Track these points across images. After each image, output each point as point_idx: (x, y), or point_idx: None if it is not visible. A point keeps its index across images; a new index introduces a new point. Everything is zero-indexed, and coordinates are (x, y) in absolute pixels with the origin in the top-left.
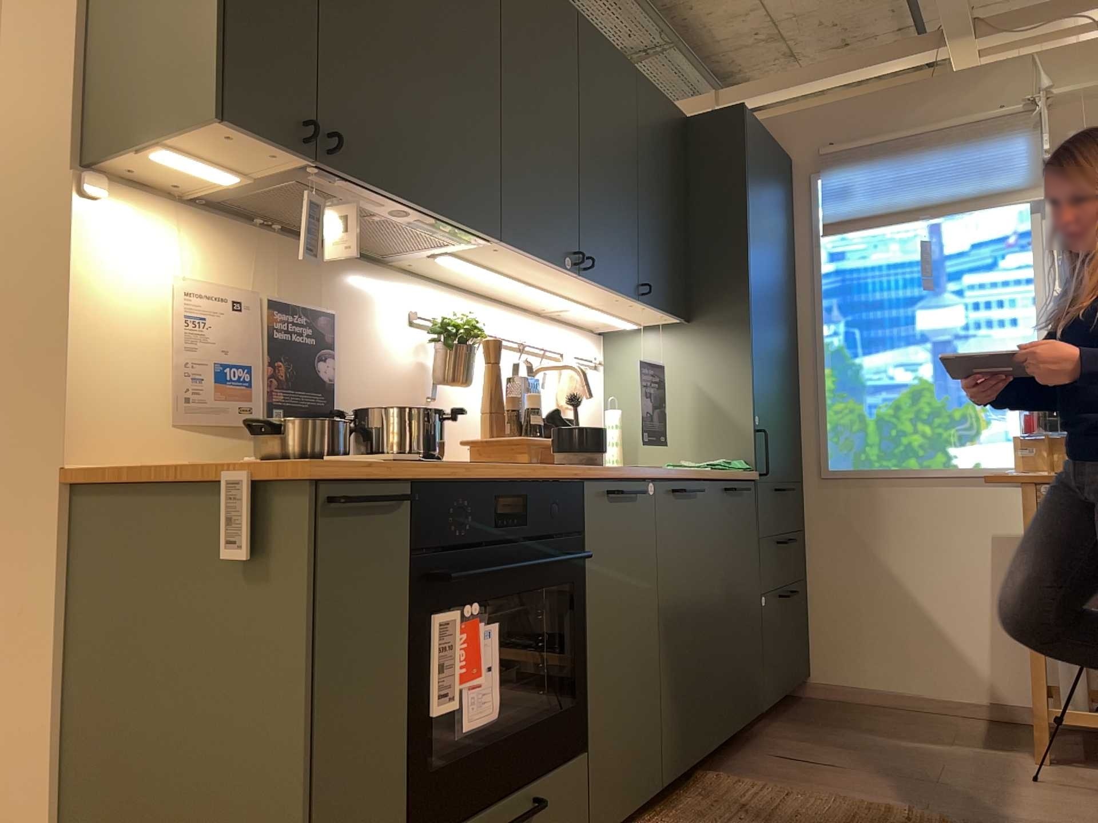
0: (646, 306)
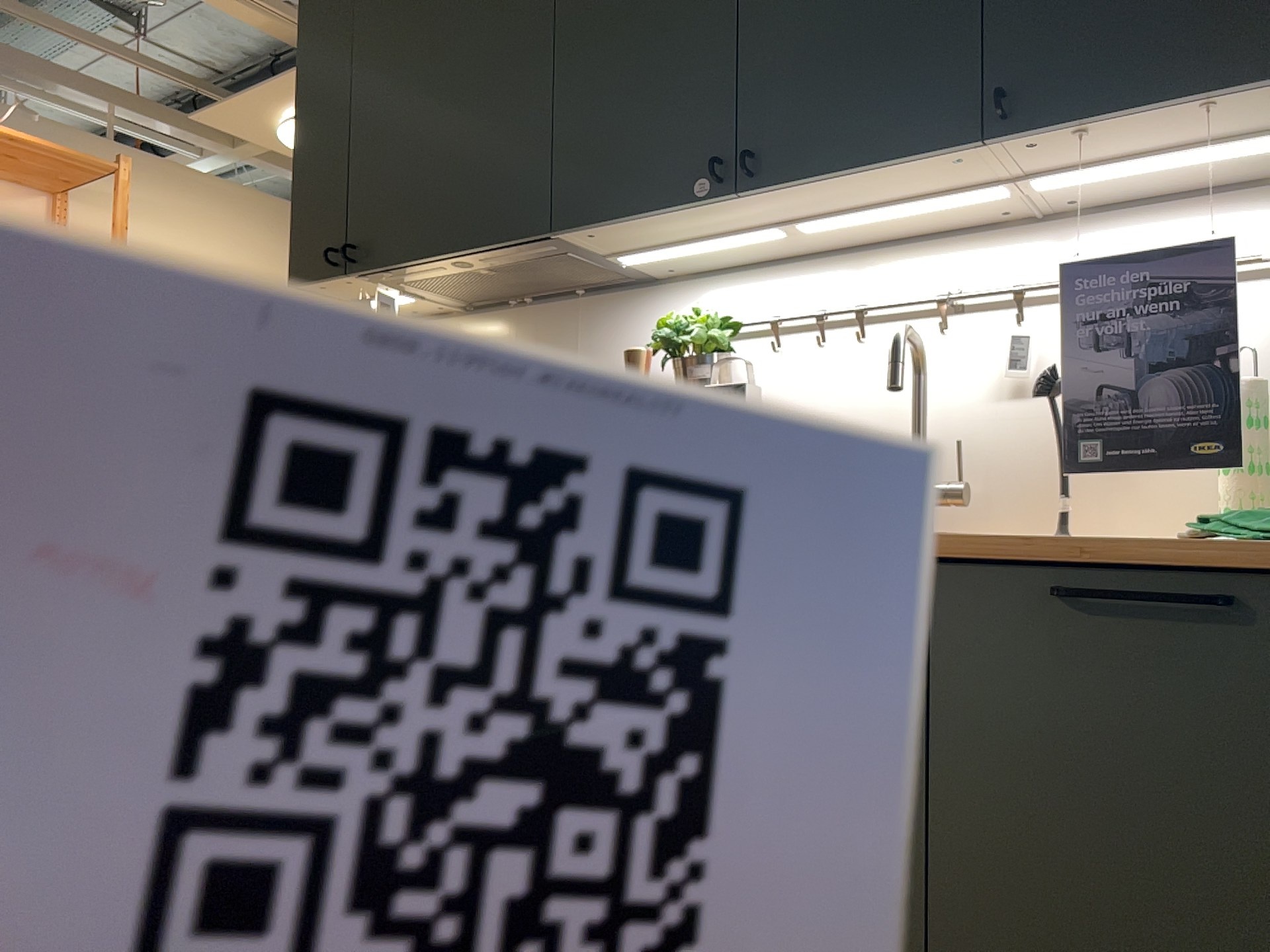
0: (1068, 132)
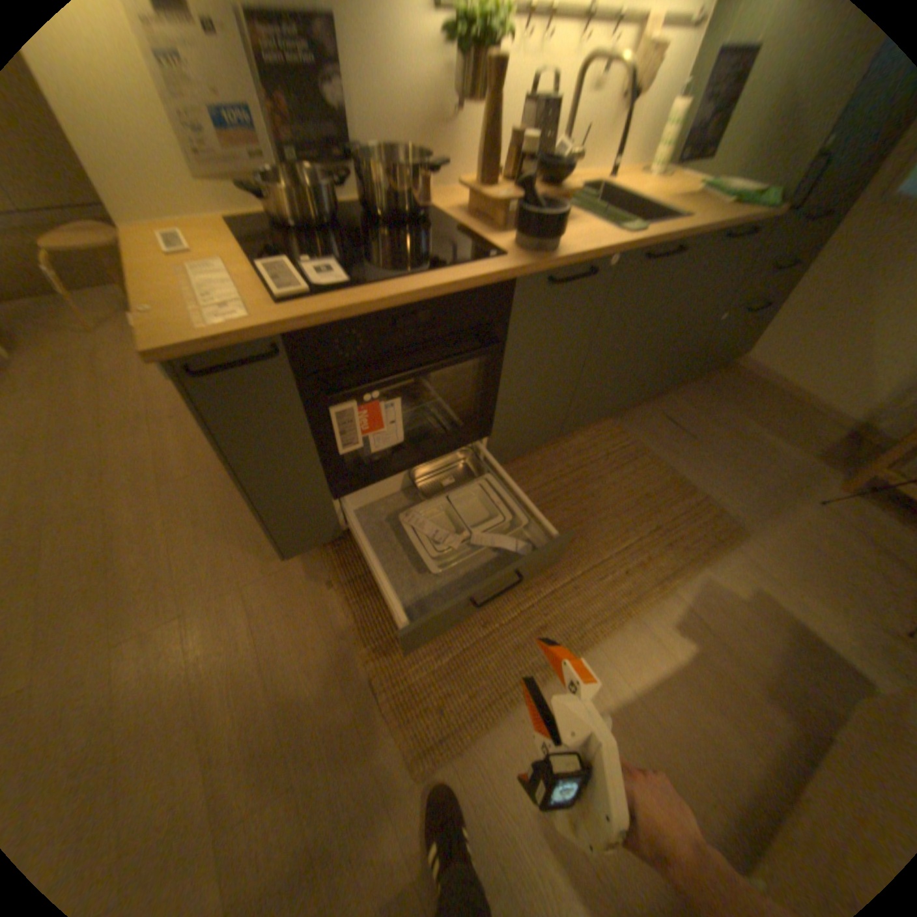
0: None
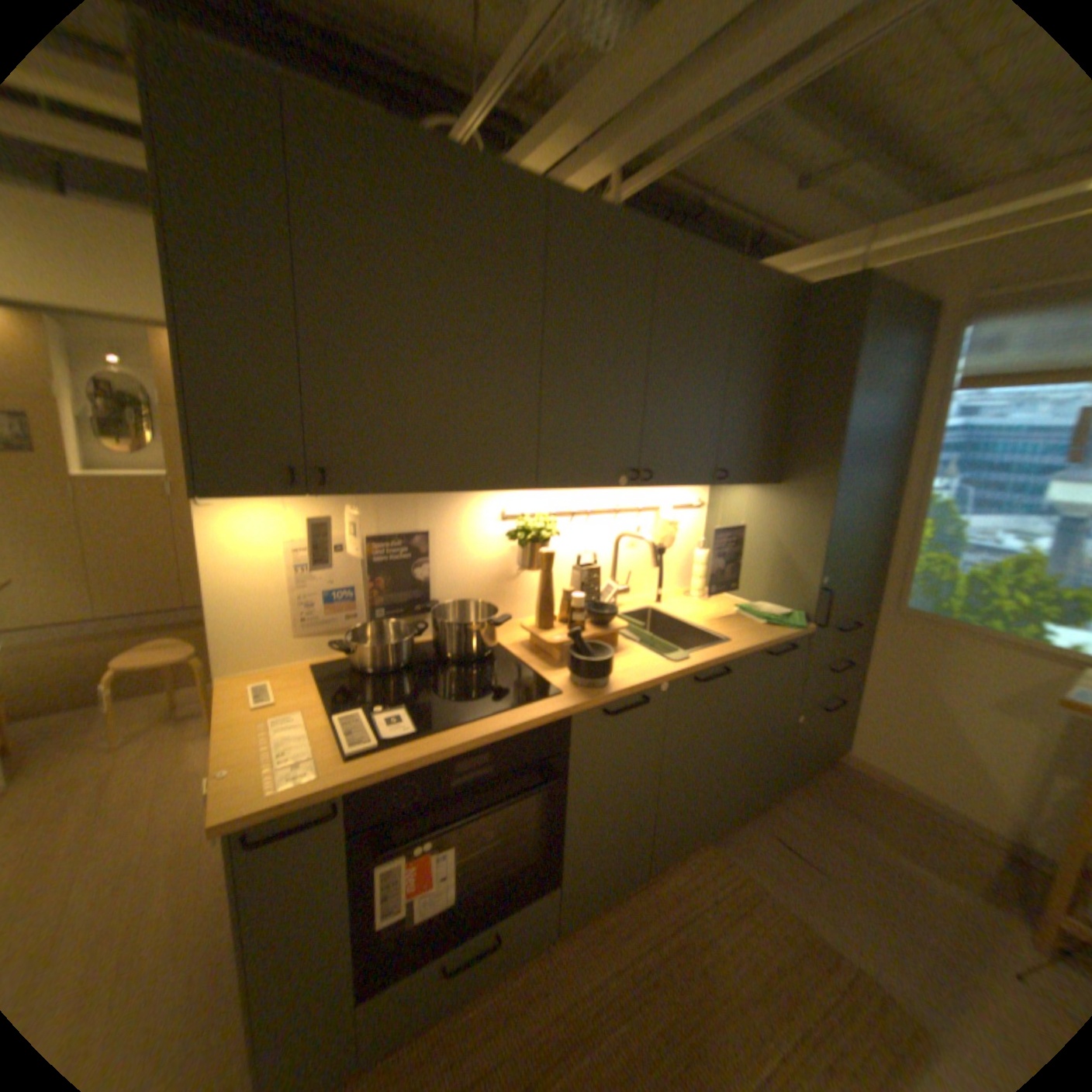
0: (725, 484)
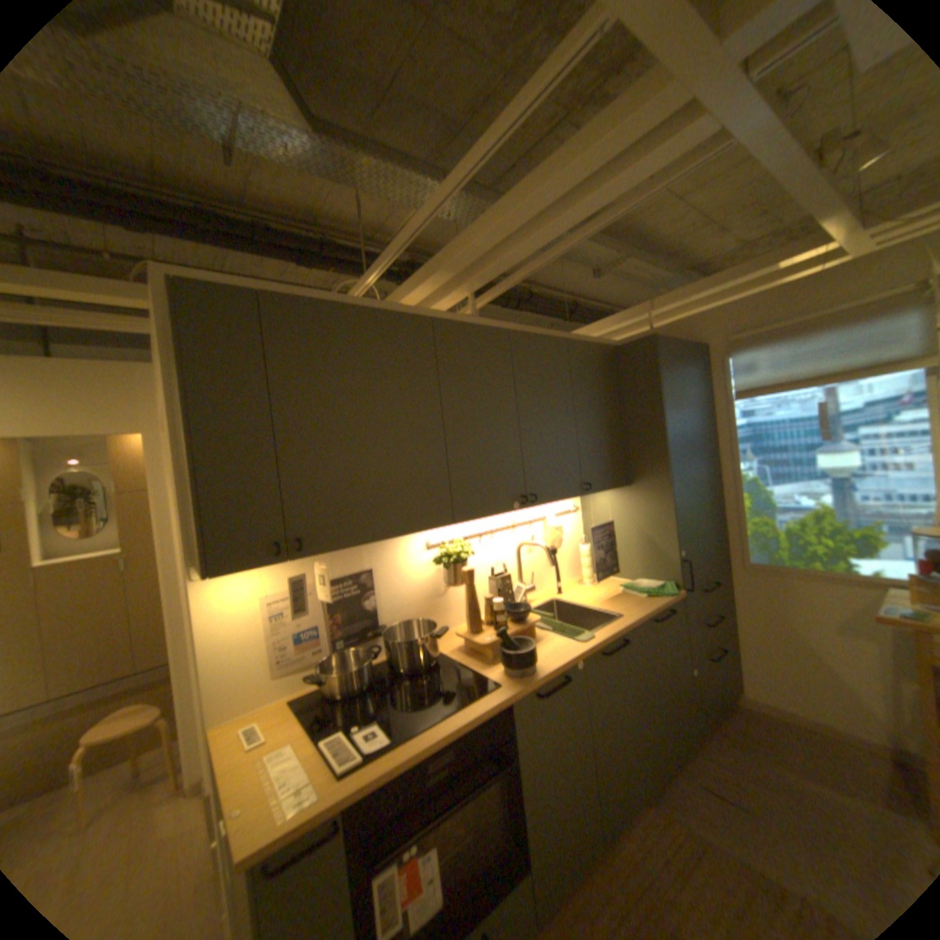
0: (591, 493)
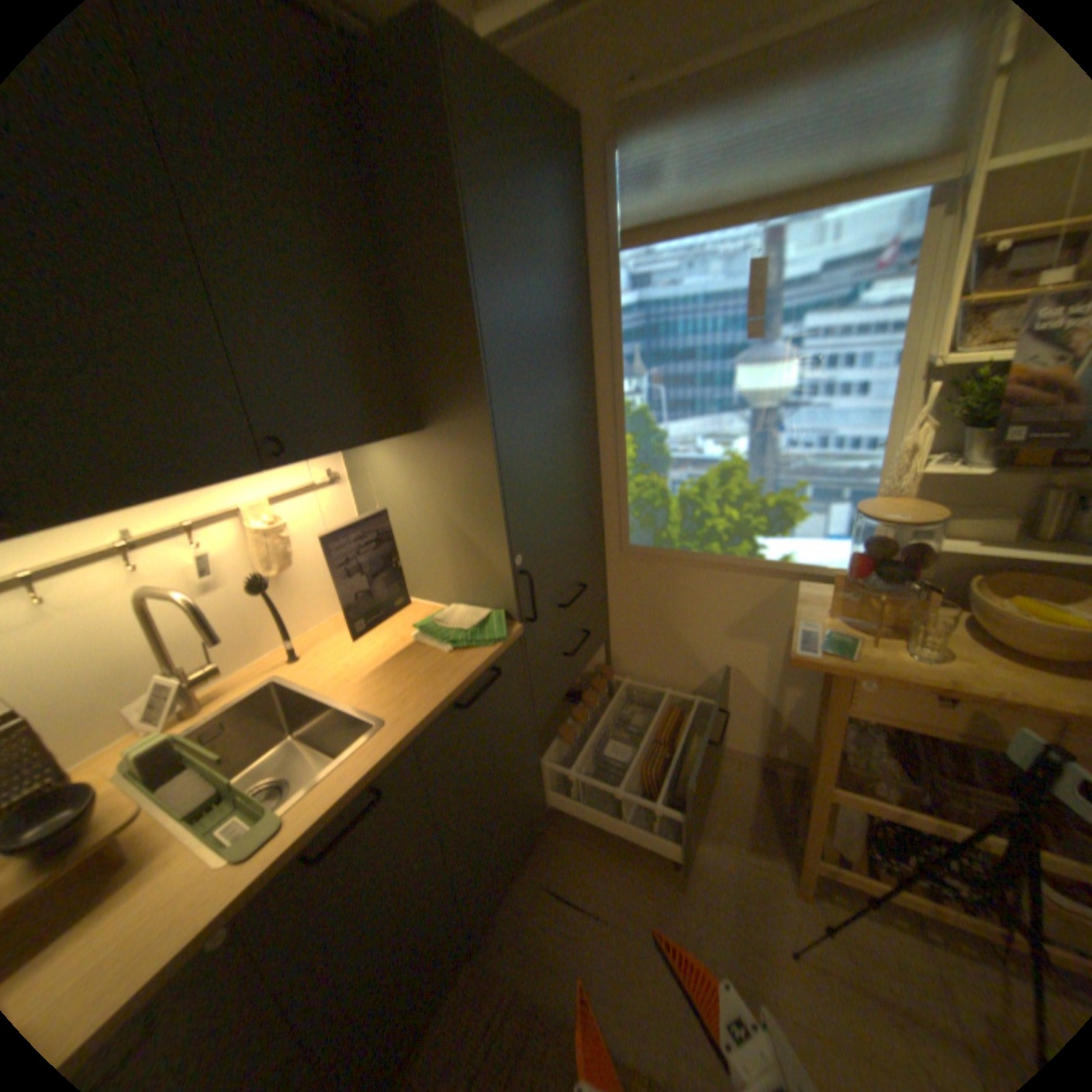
0: (306, 457)
